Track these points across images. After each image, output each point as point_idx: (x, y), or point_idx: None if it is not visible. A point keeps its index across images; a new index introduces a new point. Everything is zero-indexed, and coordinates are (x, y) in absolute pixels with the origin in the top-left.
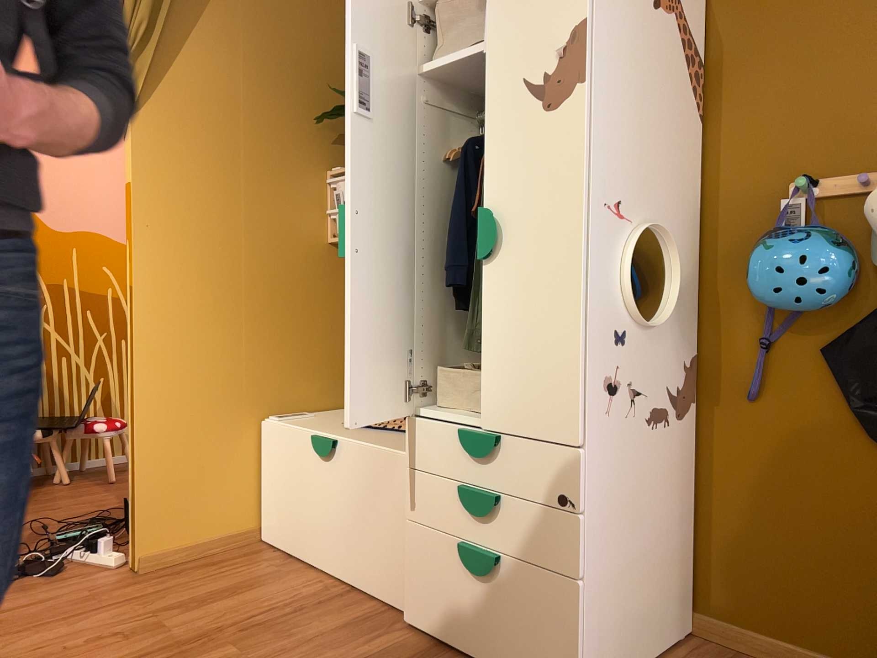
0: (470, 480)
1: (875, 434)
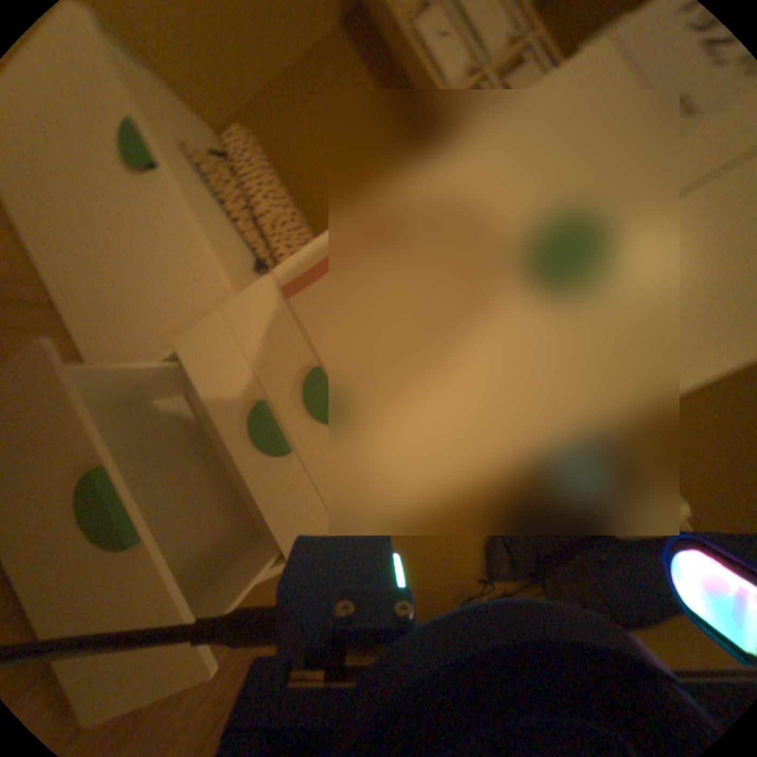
0: (277, 407)
1: (489, 553)
